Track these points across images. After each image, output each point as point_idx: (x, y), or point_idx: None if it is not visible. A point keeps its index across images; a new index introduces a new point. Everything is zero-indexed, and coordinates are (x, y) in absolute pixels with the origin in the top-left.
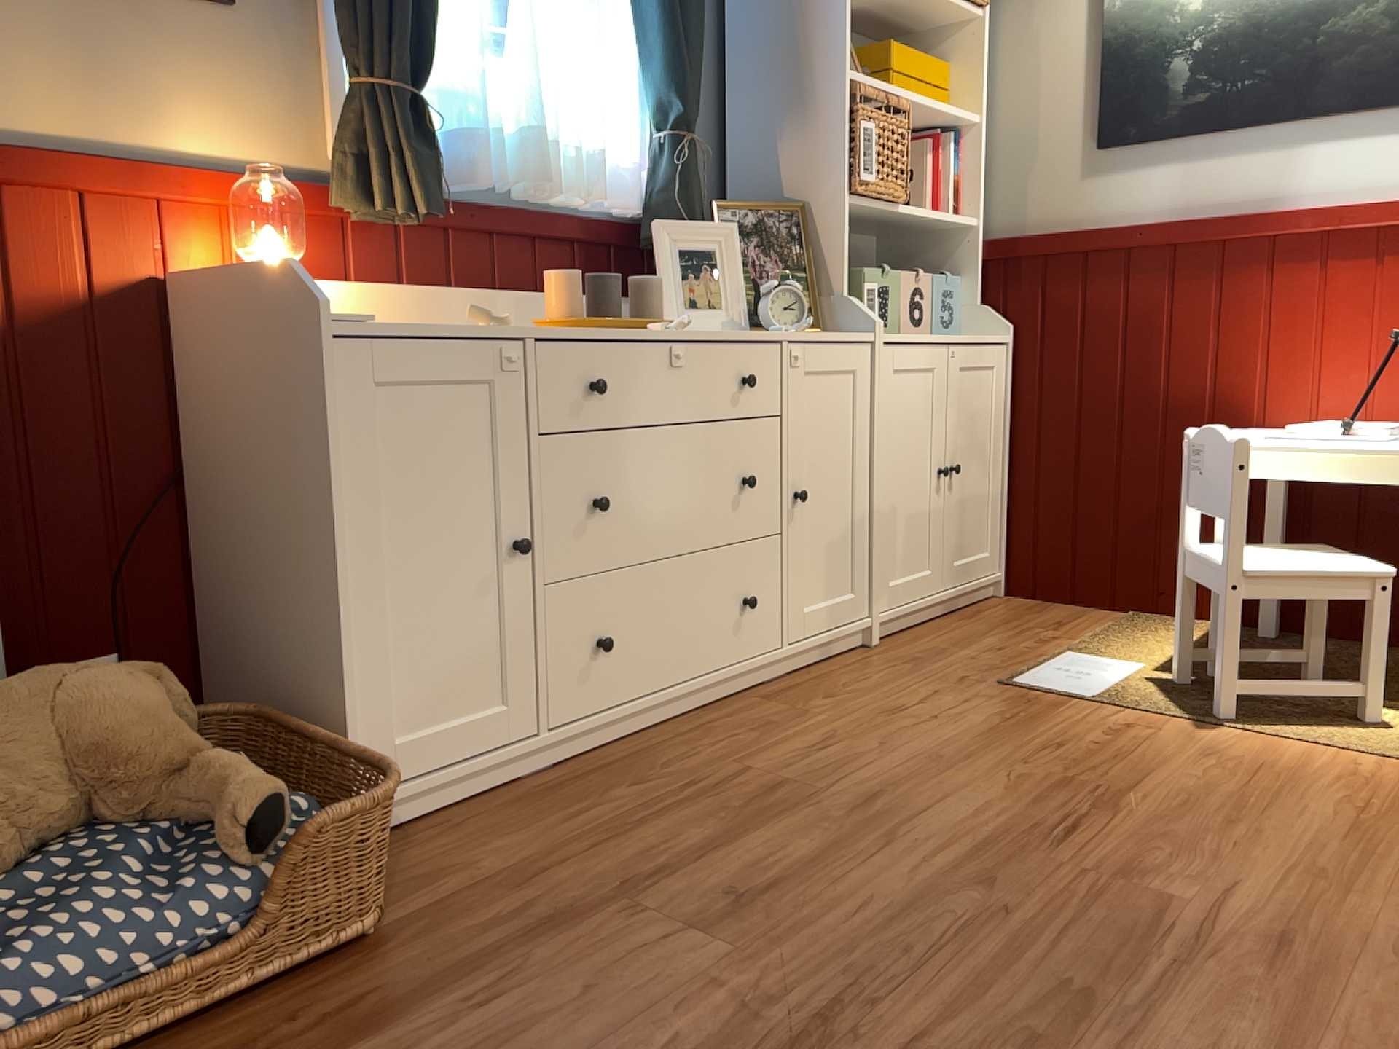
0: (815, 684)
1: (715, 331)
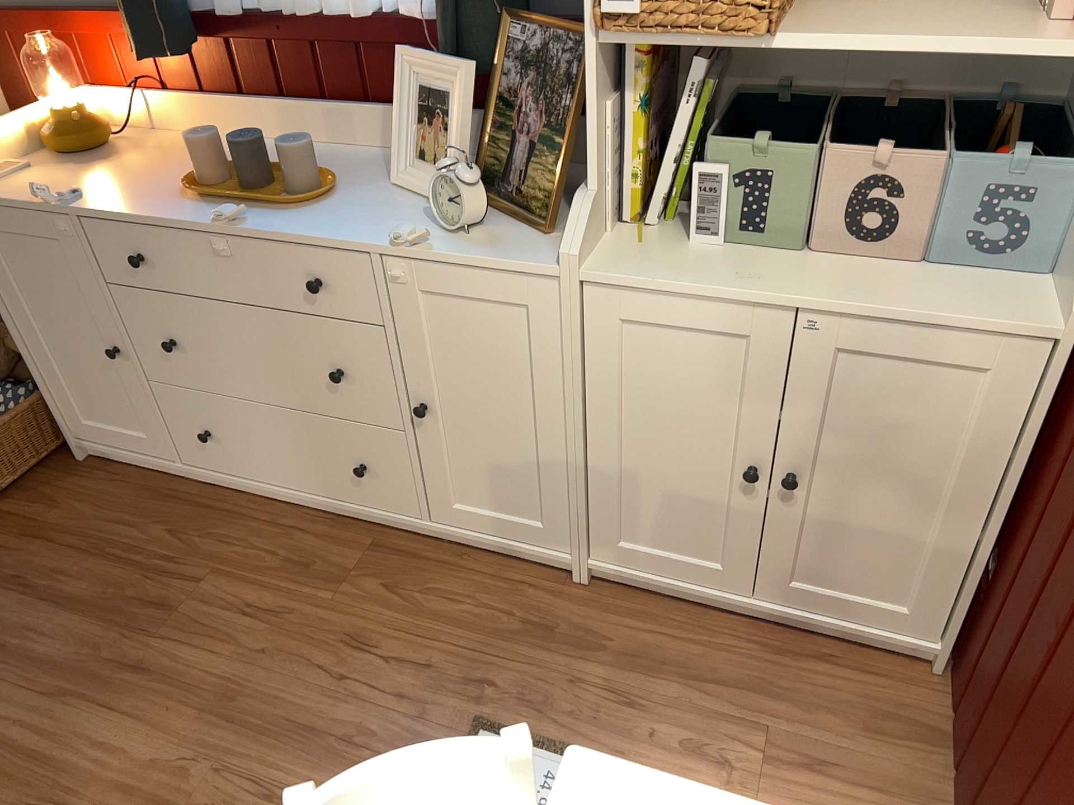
0: (430, 565)
1: (298, 228)
